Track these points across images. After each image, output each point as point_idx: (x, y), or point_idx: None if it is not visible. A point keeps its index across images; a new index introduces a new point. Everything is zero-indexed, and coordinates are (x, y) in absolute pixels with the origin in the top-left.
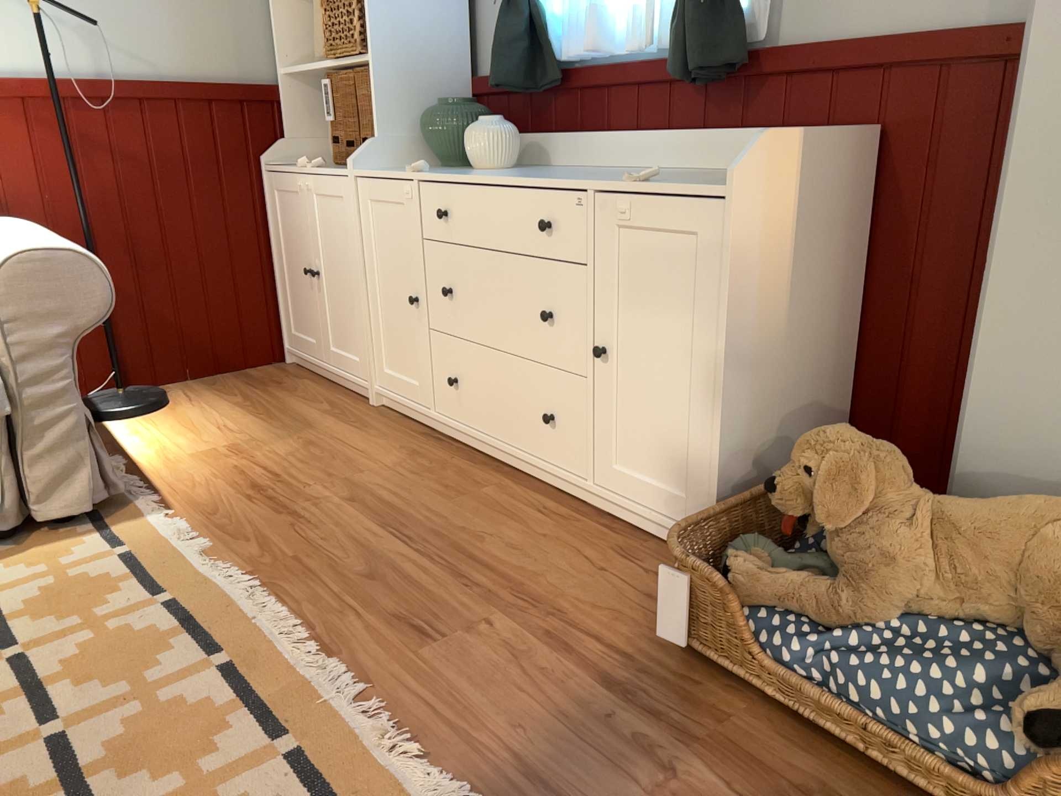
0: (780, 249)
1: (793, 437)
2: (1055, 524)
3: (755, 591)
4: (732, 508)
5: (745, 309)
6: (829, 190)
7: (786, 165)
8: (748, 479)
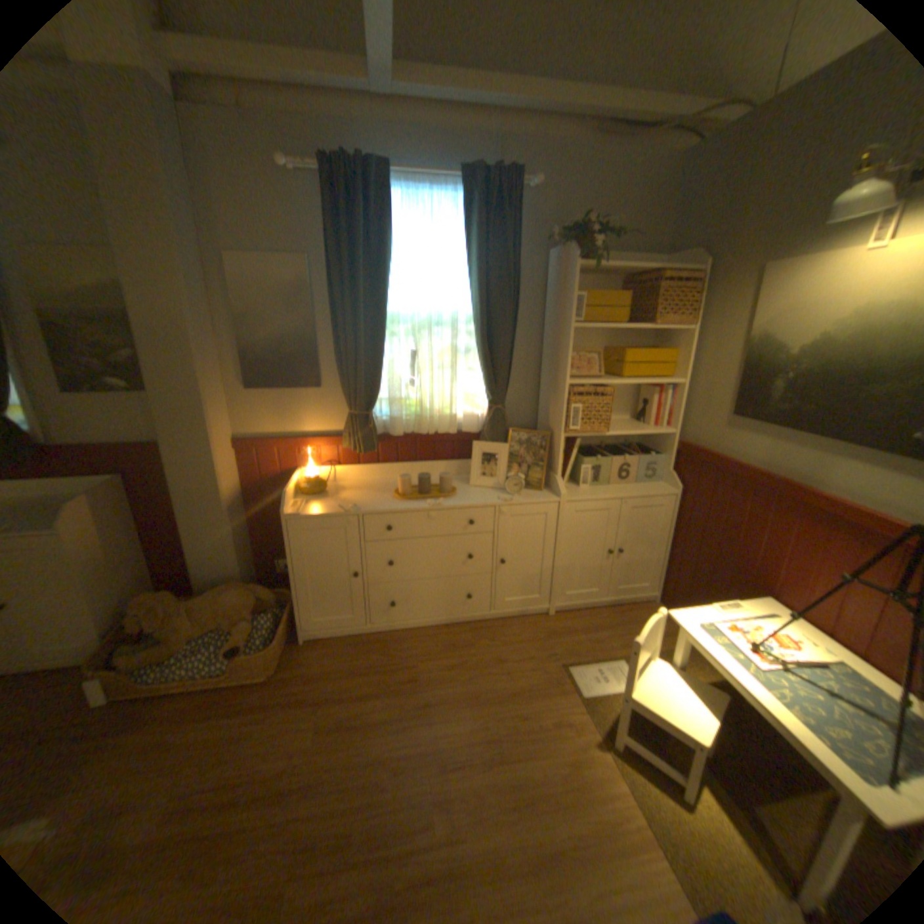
0: (92, 539)
1: (126, 597)
2: (220, 598)
3: (129, 669)
4: (107, 639)
5: (83, 569)
6: (106, 506)
7: (82, 510)
8: (111, 624)
